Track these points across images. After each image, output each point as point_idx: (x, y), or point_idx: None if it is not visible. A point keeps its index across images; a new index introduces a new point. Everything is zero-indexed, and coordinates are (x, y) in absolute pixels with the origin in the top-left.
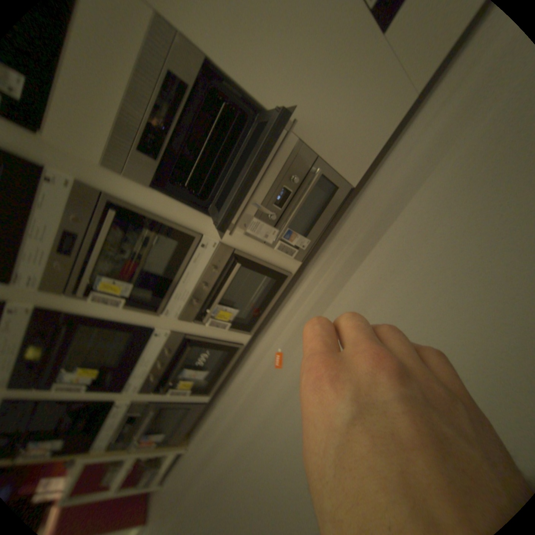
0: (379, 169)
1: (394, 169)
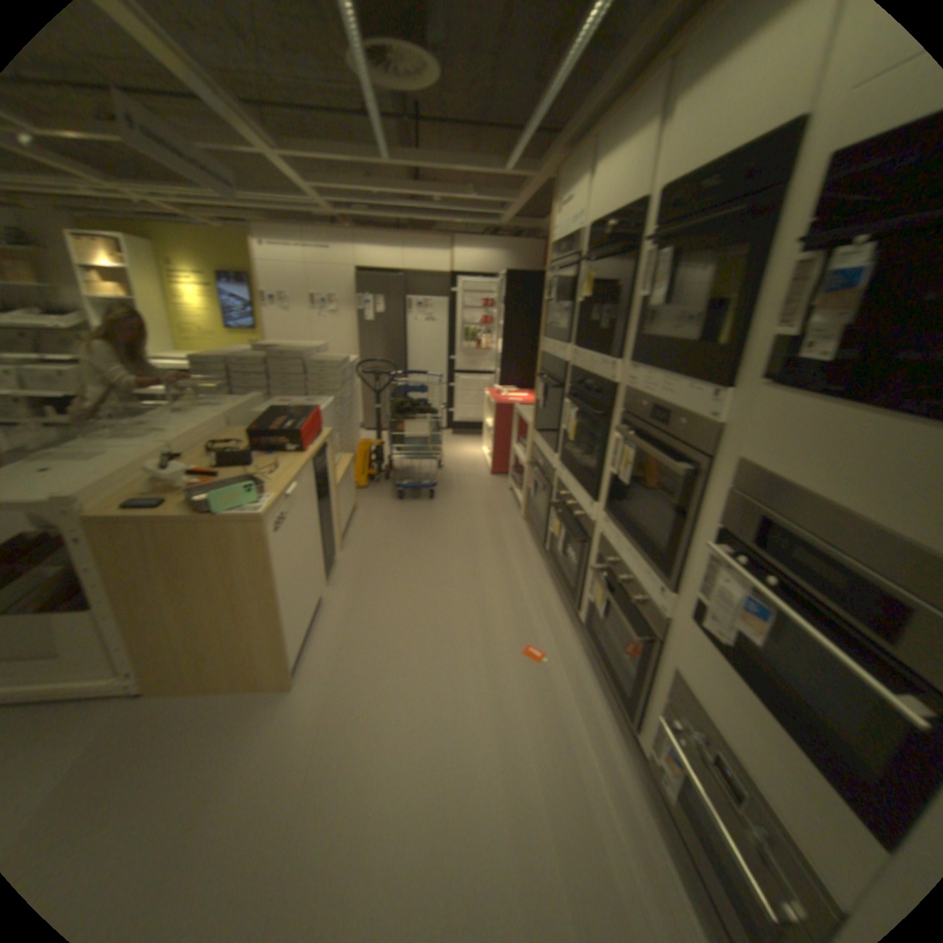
0: None
1: None
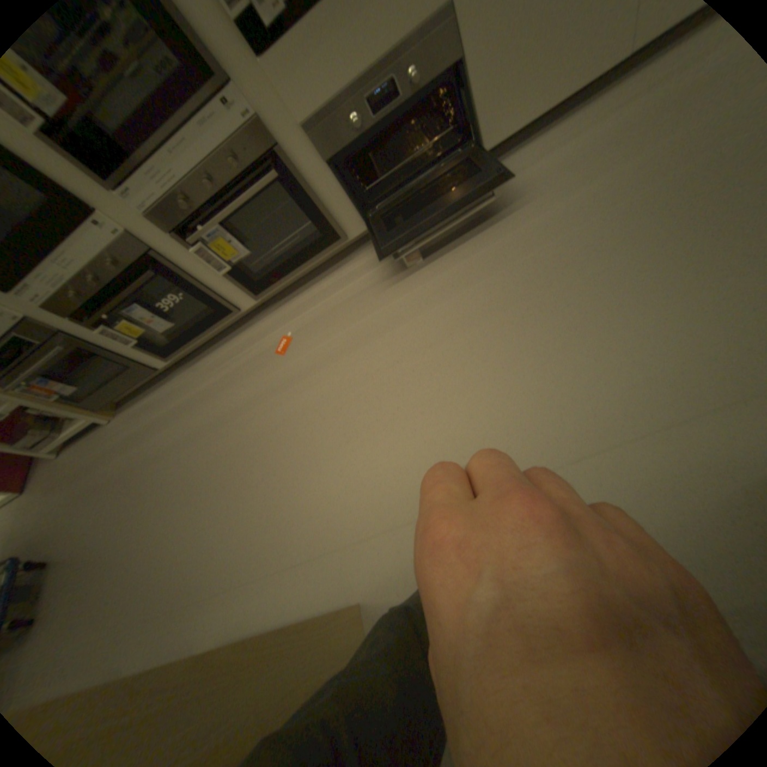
0: (527, 144)
1: (543, 153)
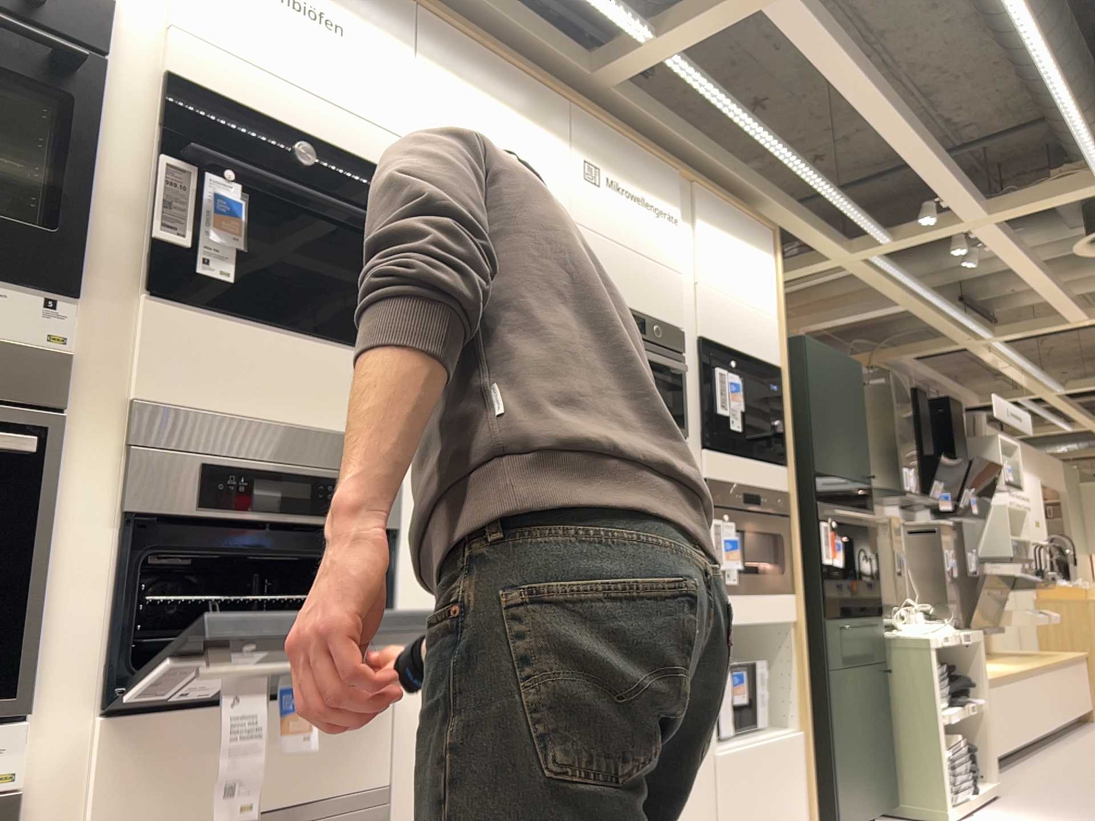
0: None
1: None
